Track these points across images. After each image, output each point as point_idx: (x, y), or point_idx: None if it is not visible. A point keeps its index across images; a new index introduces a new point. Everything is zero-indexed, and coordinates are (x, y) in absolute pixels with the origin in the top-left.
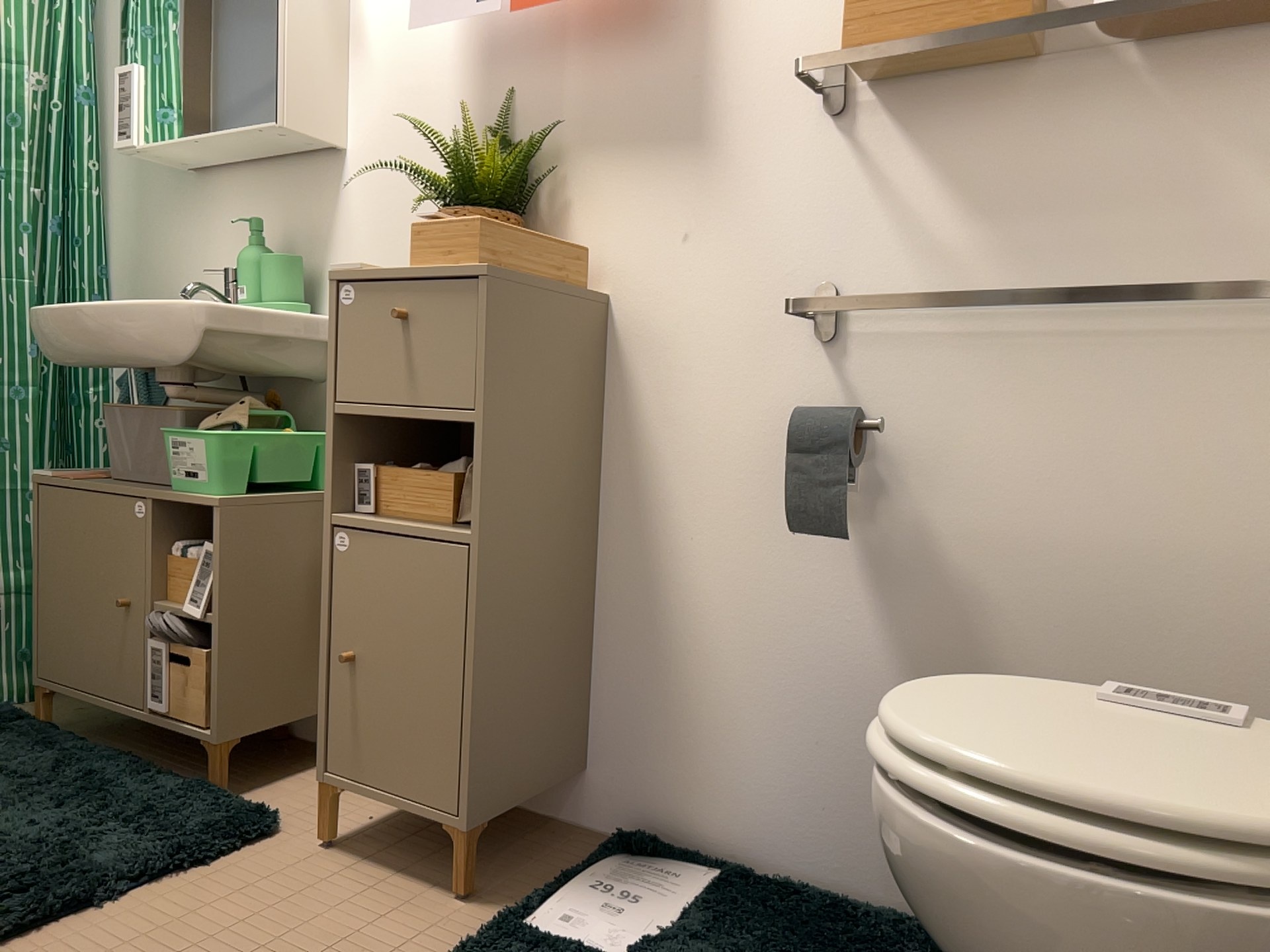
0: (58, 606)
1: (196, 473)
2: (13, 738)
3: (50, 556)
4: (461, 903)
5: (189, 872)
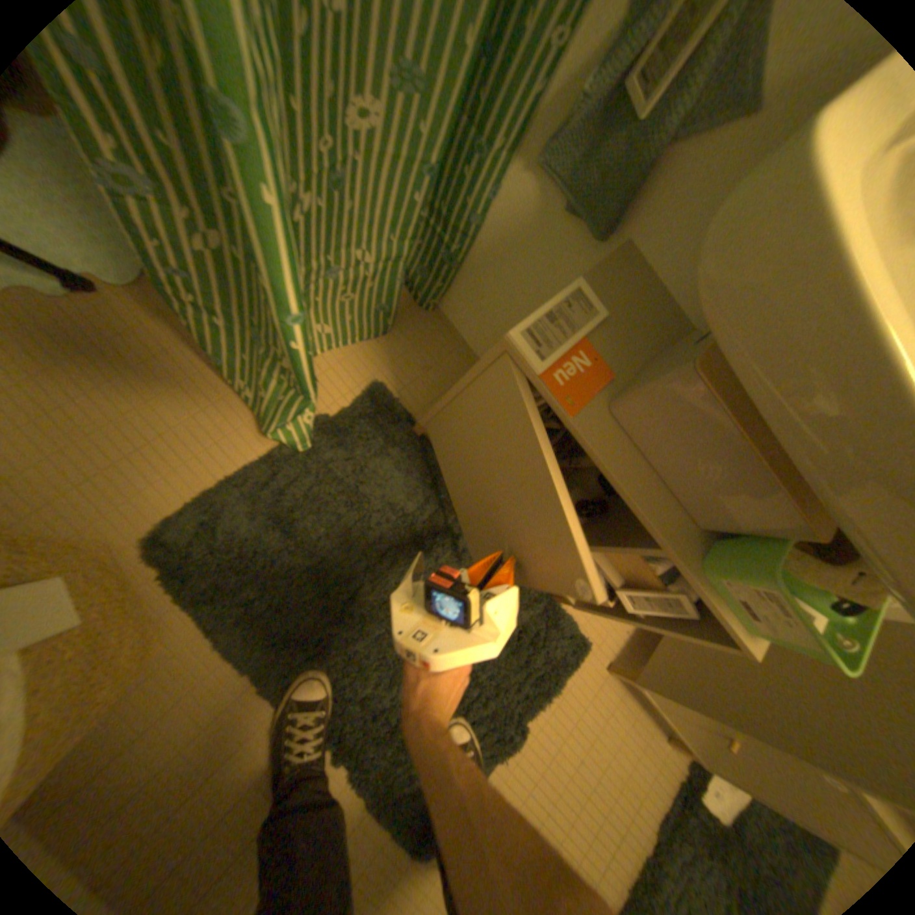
0: (475, 435)
1: (765, 620)
2: (408, 470)
3: (485, 406)
4: (674, 750)
5: (555, 706)
